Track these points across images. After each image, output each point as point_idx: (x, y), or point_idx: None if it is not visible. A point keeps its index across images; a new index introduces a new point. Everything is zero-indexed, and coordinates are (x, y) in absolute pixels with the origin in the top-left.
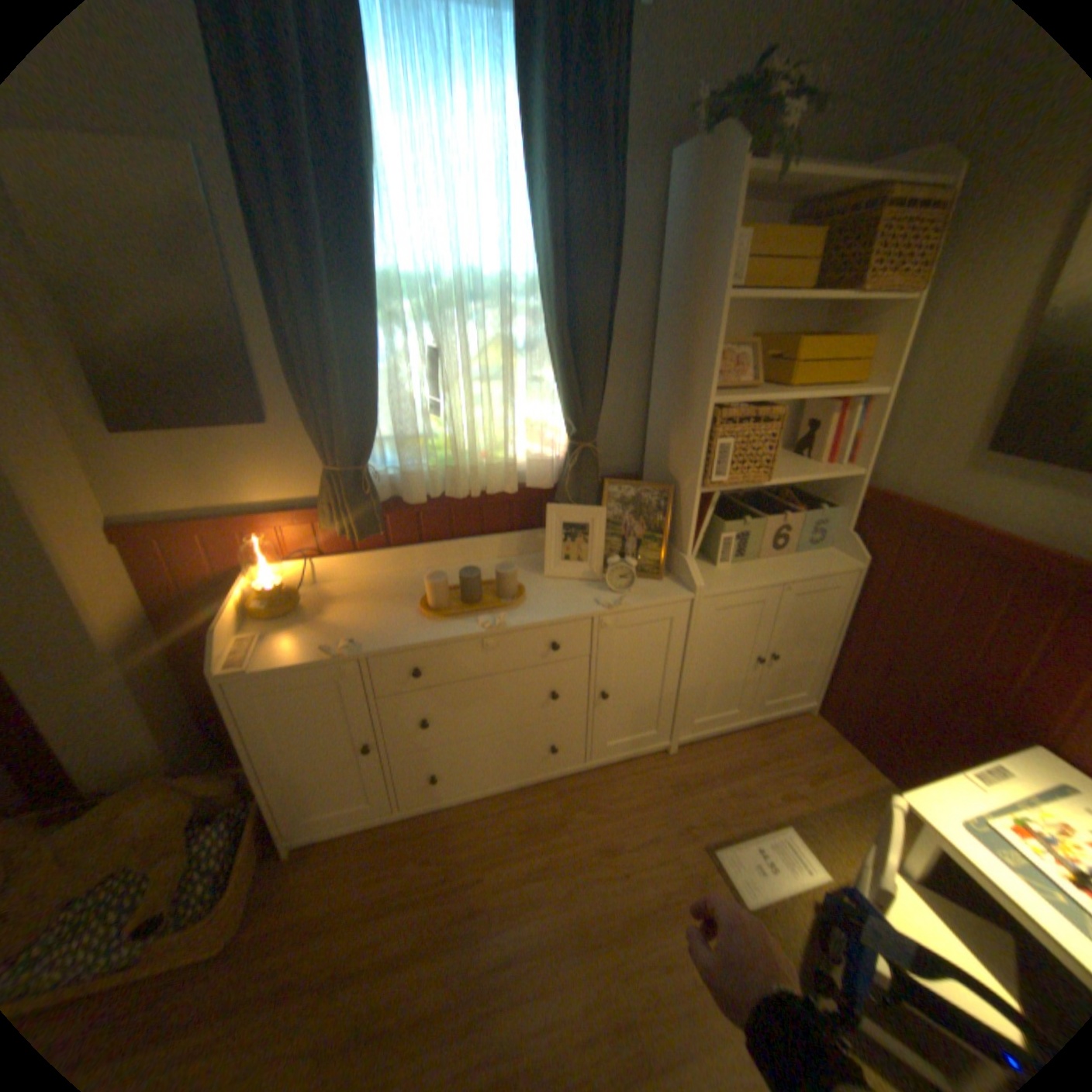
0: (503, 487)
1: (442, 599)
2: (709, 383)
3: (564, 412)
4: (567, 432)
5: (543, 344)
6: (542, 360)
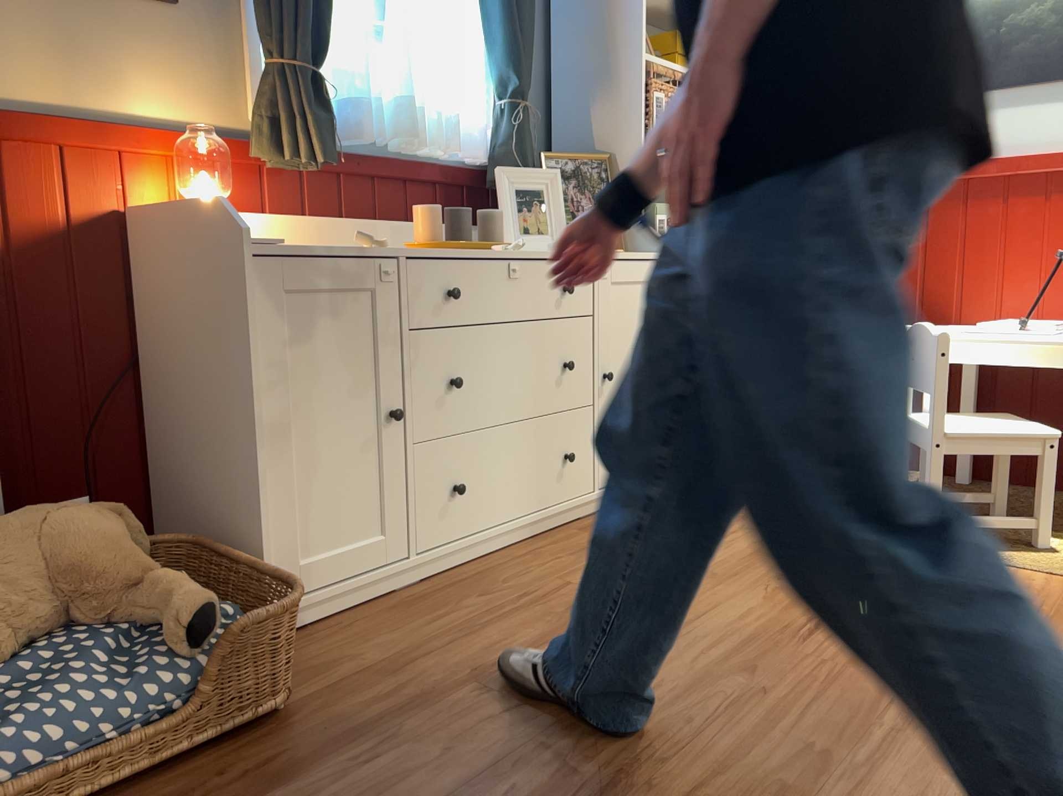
0: (446, 147)
1: (438, 236)
2: (638, 40)
3: (501, 68)
4: (499, 96)
5: None
6: (471, 13)
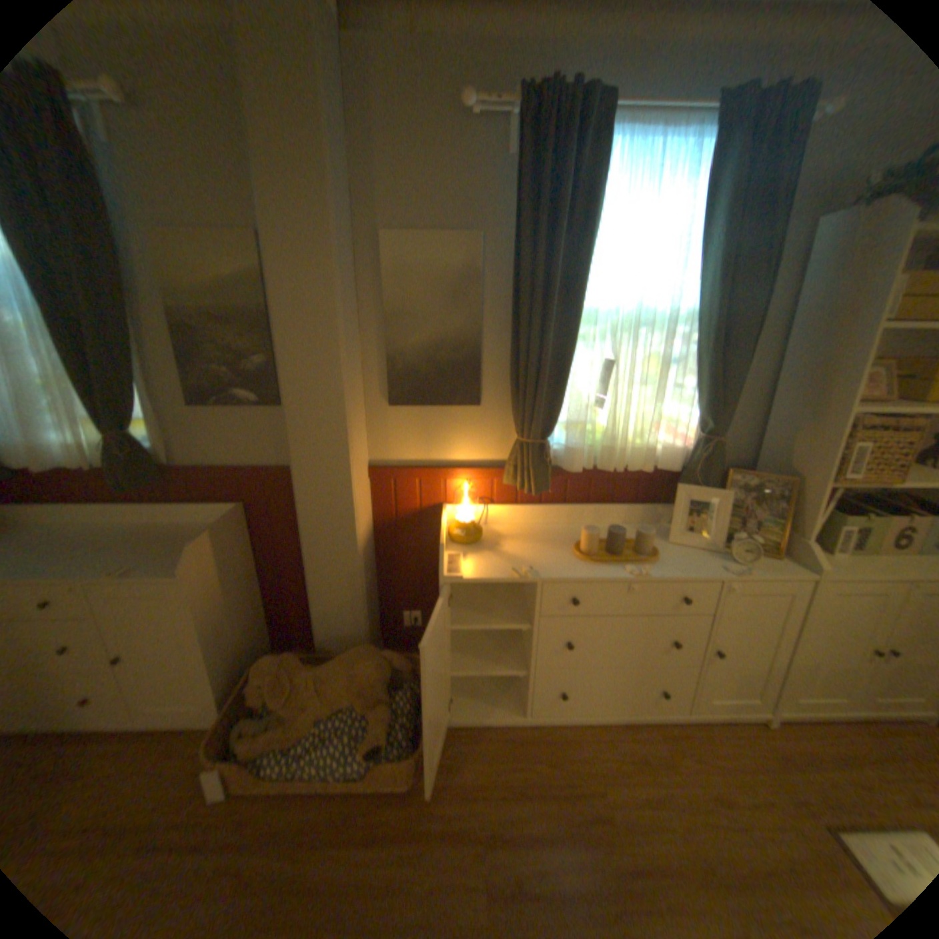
0: (642, 467)
1: (594, 549)
2: (853, 396)
3: (704, 412)
4: (701, 428)
5: (692, 359)
6: (689, 372)
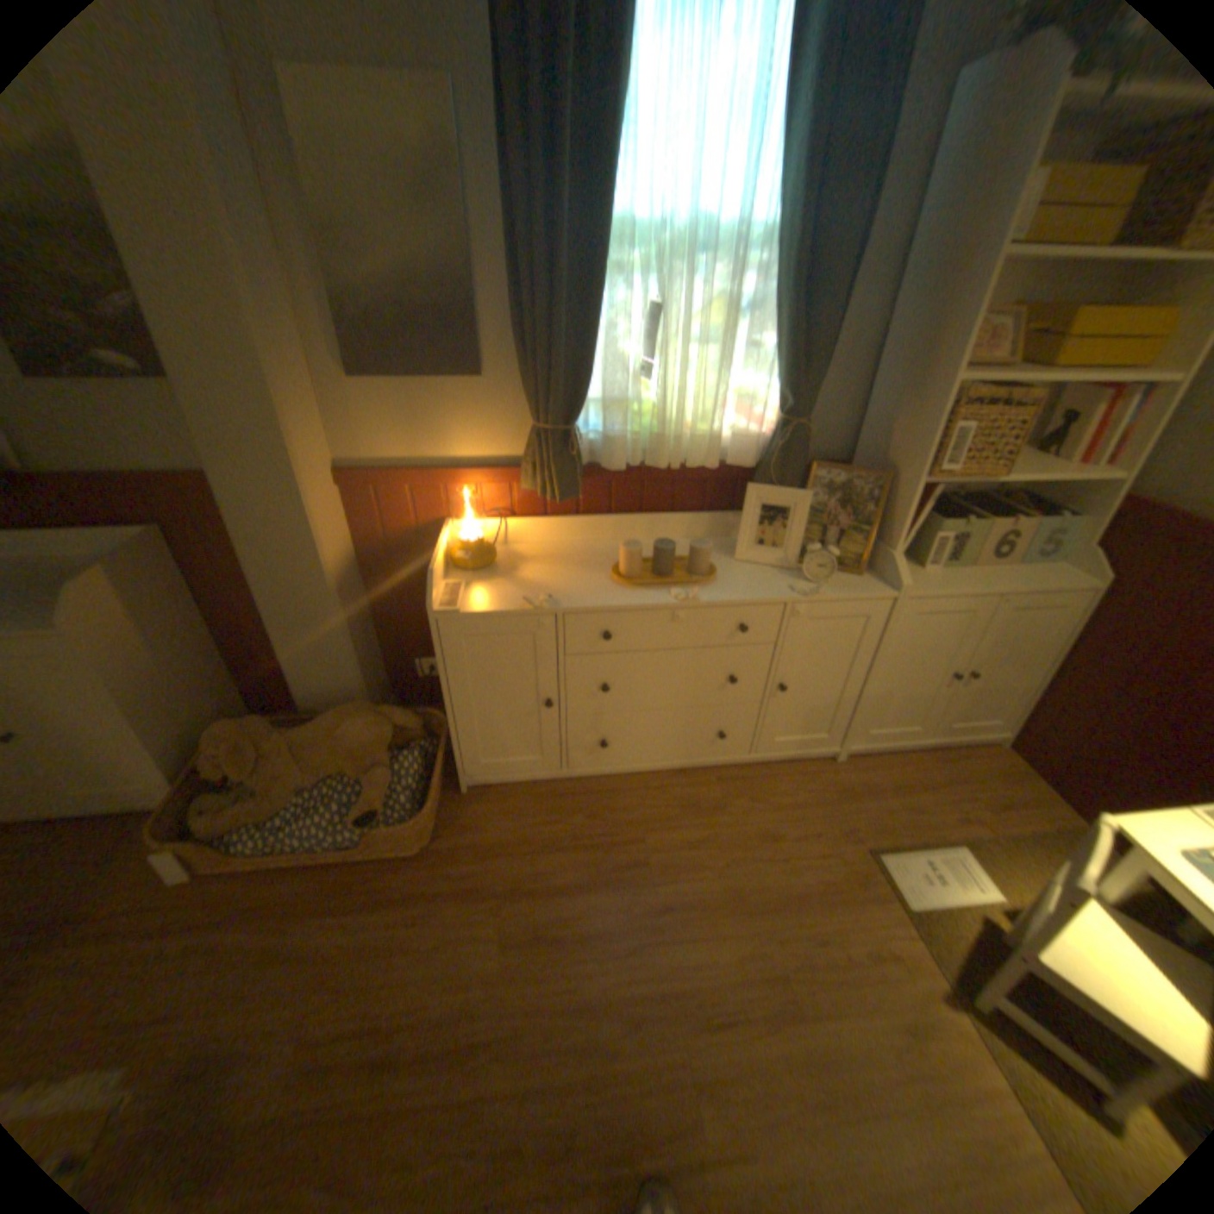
0: (703, 462)
1: (634, 569)
2: (959, 357)
3: (782, 383)
4: (780, 406)
5: (770, 304)
6: (766, 323)
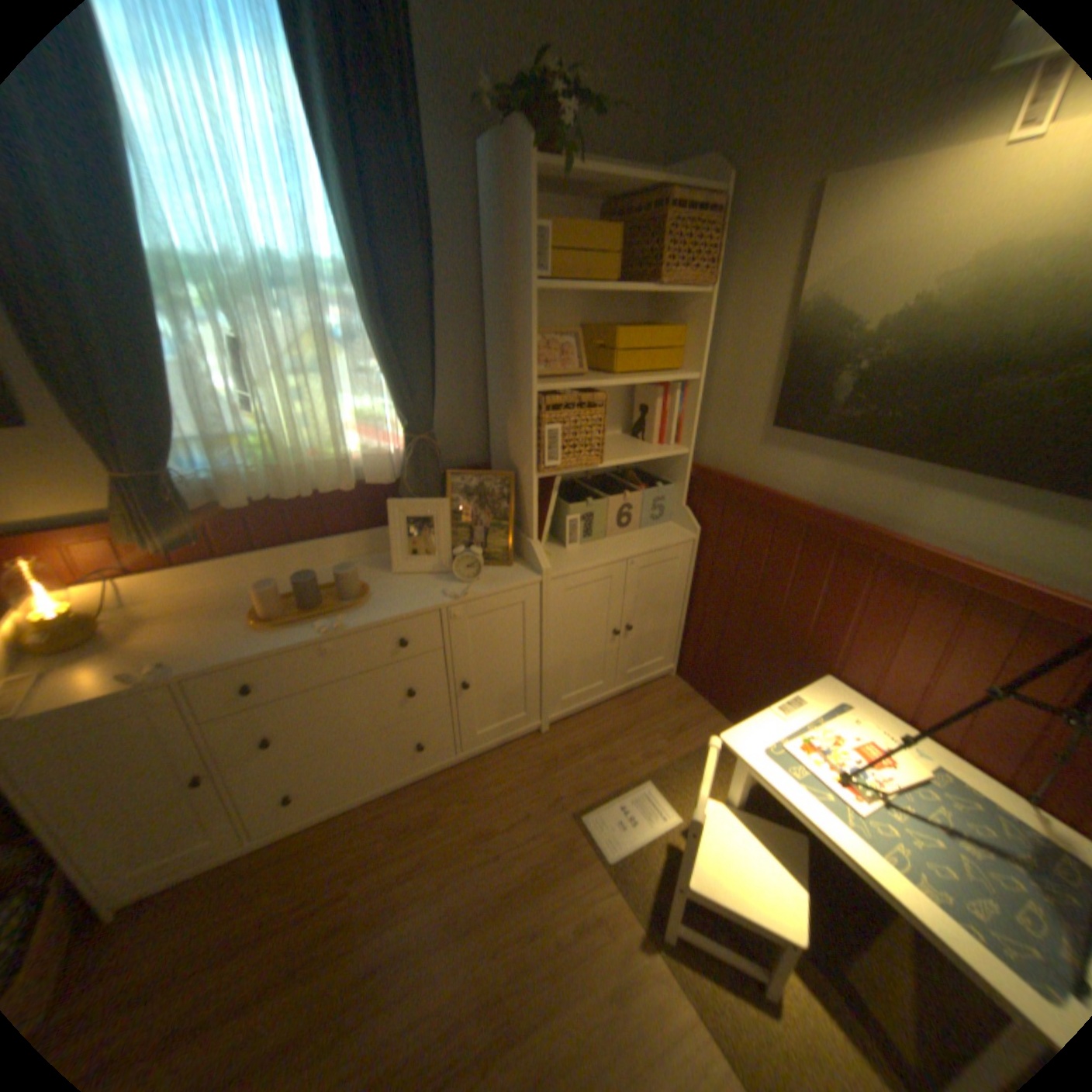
0: (338, 485)
1: (274, 608)
2: (531, 372)
3: (395, 404)
4: (402, 424)
5: (363, 333)
6: (365, 351)
